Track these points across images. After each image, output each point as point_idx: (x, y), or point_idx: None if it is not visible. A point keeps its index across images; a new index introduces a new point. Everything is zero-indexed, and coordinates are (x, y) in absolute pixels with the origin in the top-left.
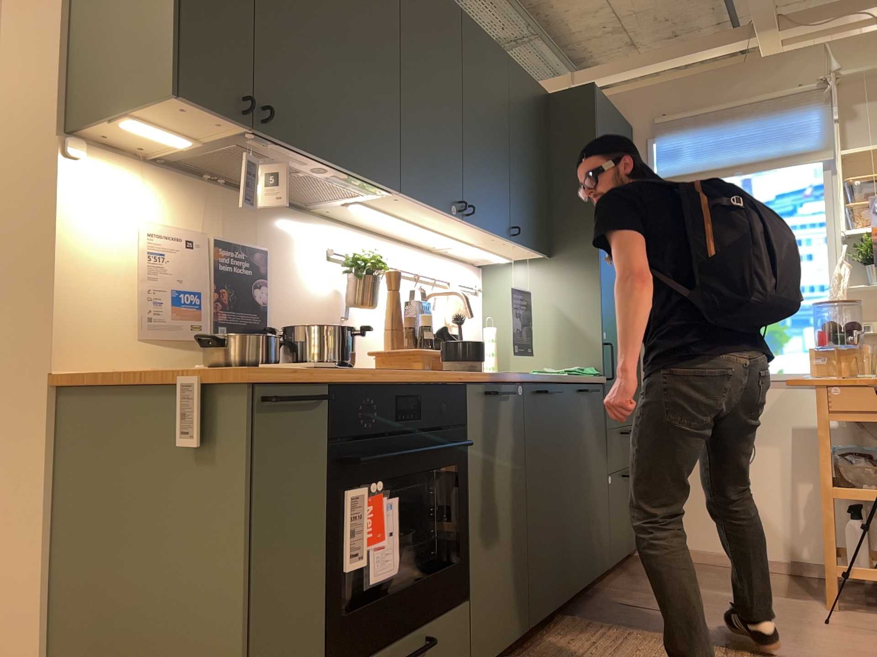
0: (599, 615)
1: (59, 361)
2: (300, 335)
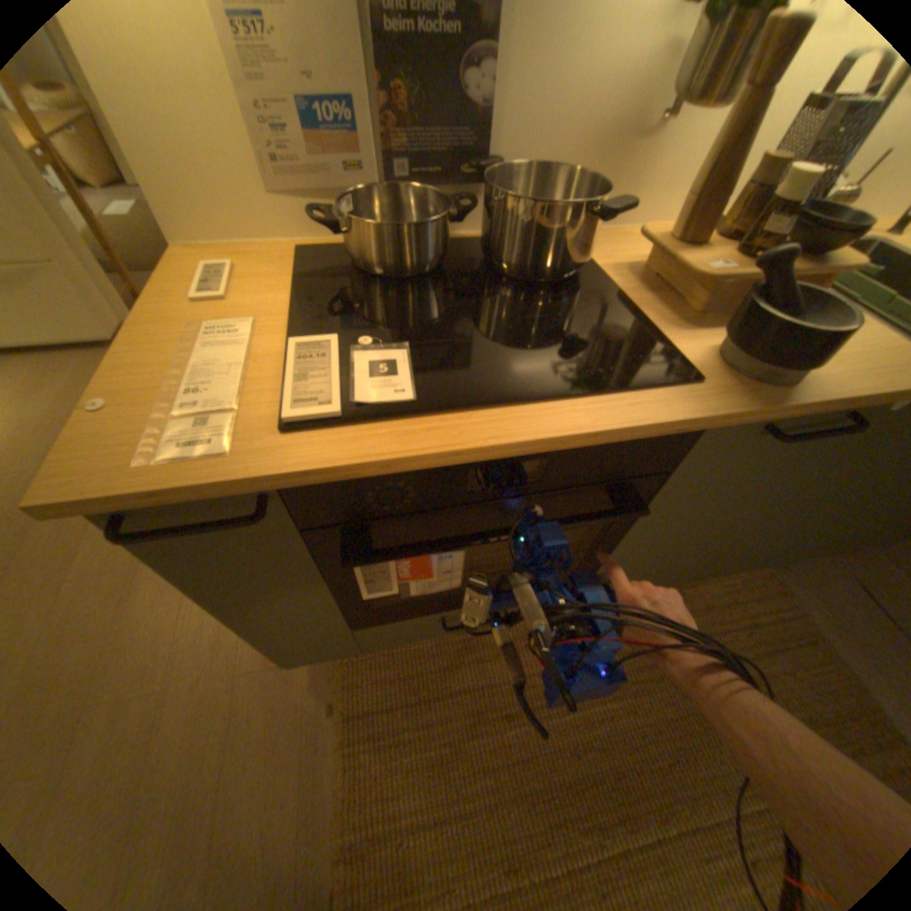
0: (814, 584)
1: (168, 230)
2: (499, 199)
